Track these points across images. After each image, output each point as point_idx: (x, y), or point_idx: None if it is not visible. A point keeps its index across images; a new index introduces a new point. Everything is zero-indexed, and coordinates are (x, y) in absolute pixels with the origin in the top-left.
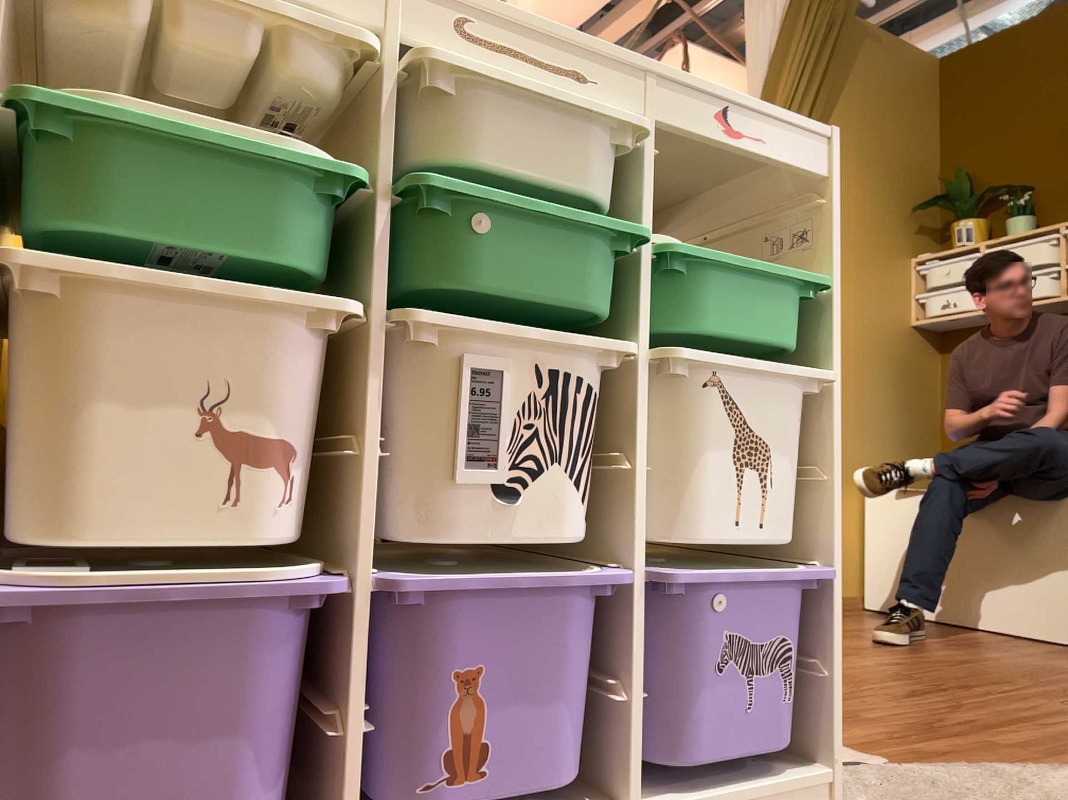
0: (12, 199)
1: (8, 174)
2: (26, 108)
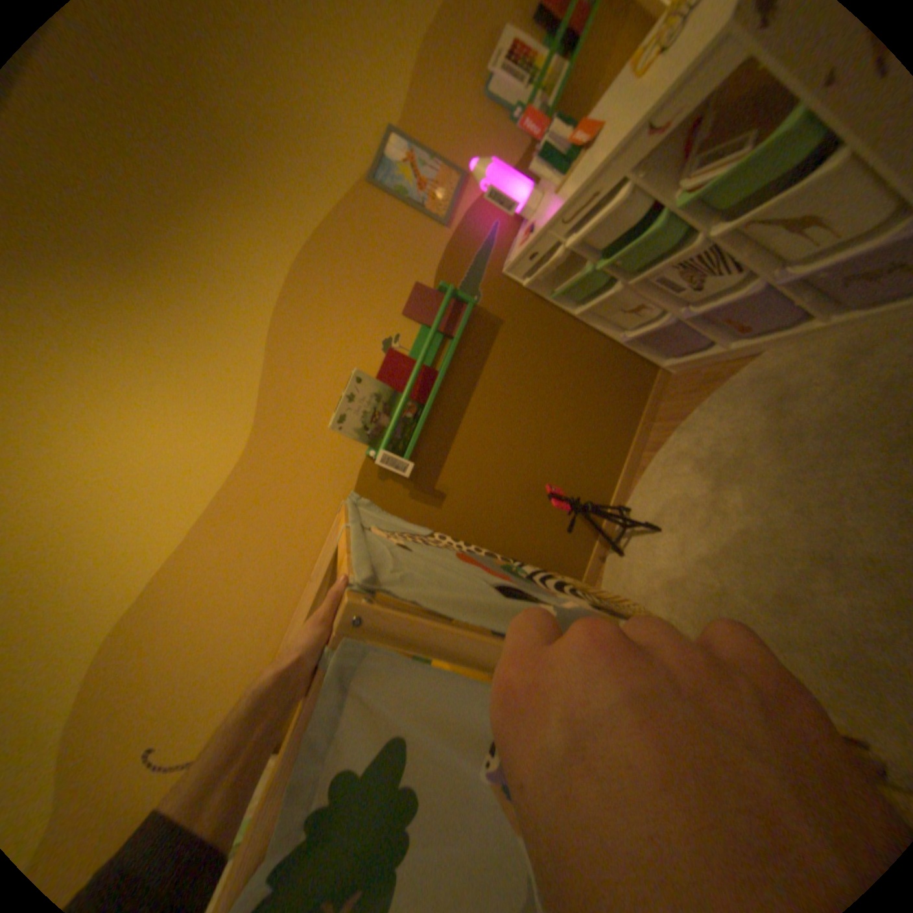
0: (567, 294)
1: (562, 301)
2: (552, 294)
